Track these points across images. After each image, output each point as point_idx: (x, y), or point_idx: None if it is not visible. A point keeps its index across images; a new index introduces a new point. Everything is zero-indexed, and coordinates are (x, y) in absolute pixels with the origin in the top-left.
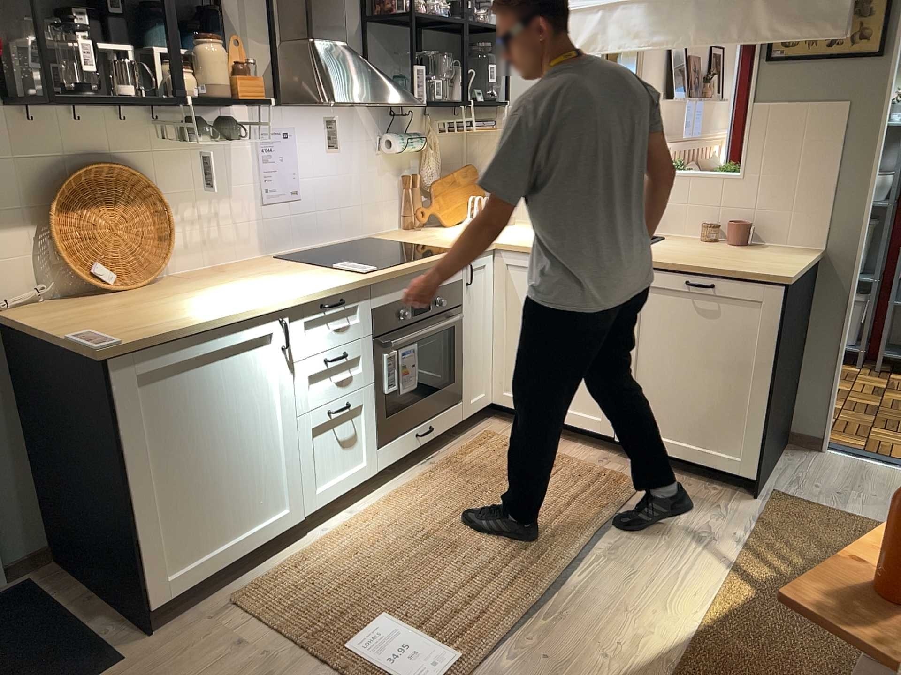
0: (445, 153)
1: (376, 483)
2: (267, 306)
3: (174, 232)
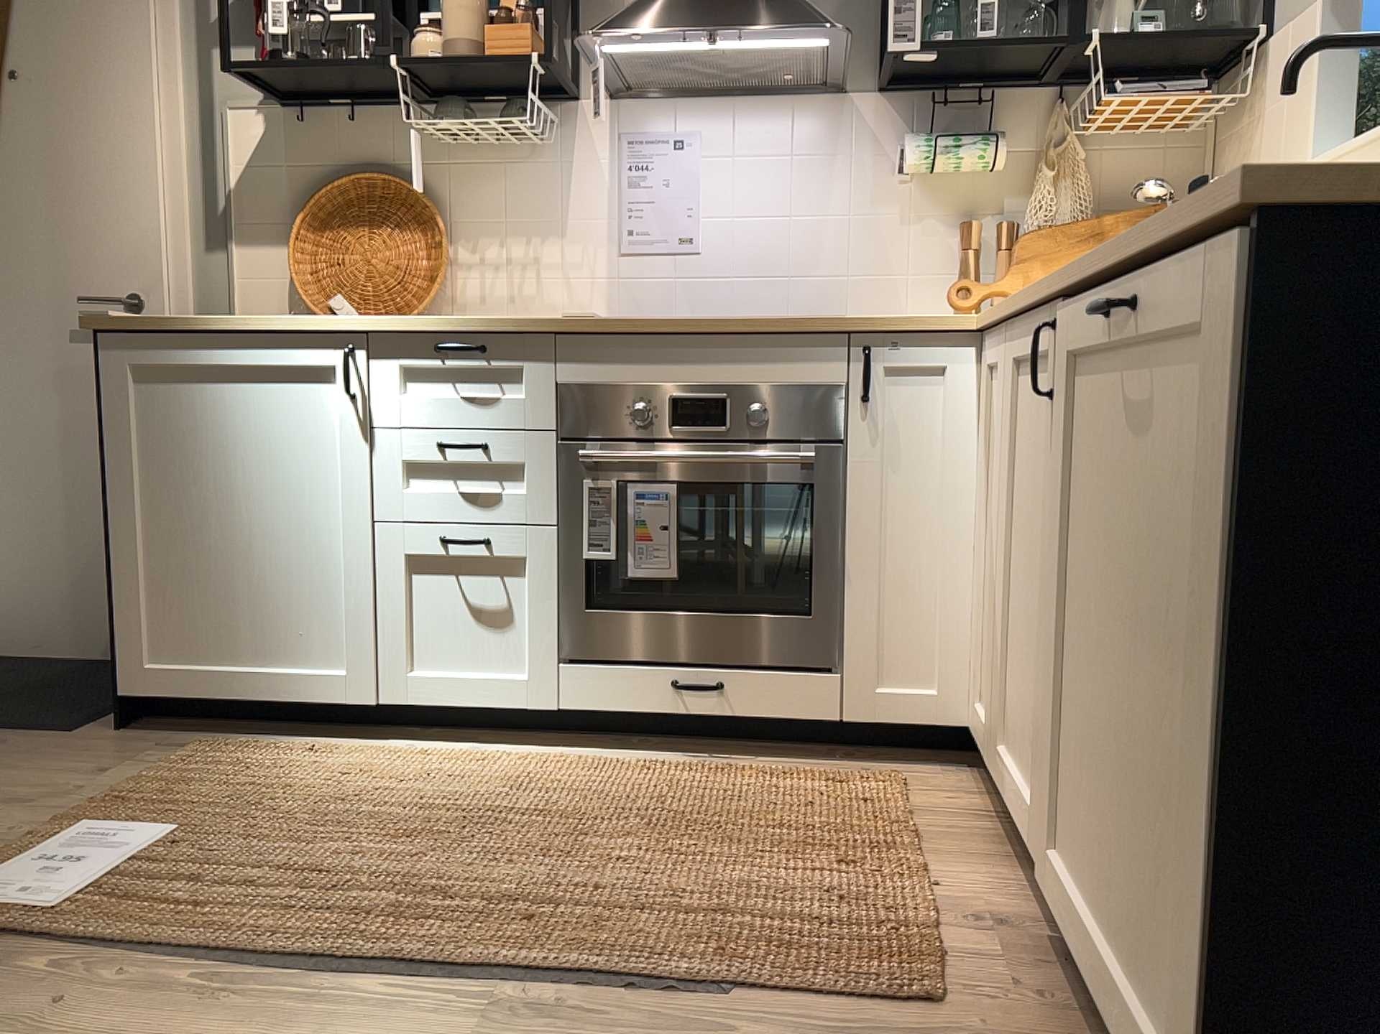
0: (1124, 186)
1: (587, 743)
2: (322, 319)
3: (440, 266)
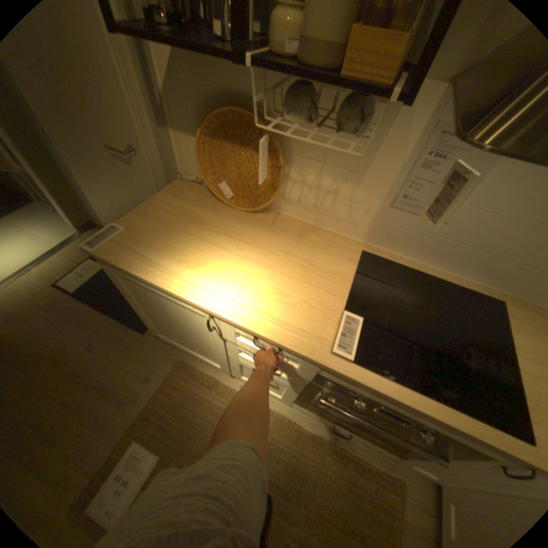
0: None
1: None
2: (195, 303)
3: (279, 187)
